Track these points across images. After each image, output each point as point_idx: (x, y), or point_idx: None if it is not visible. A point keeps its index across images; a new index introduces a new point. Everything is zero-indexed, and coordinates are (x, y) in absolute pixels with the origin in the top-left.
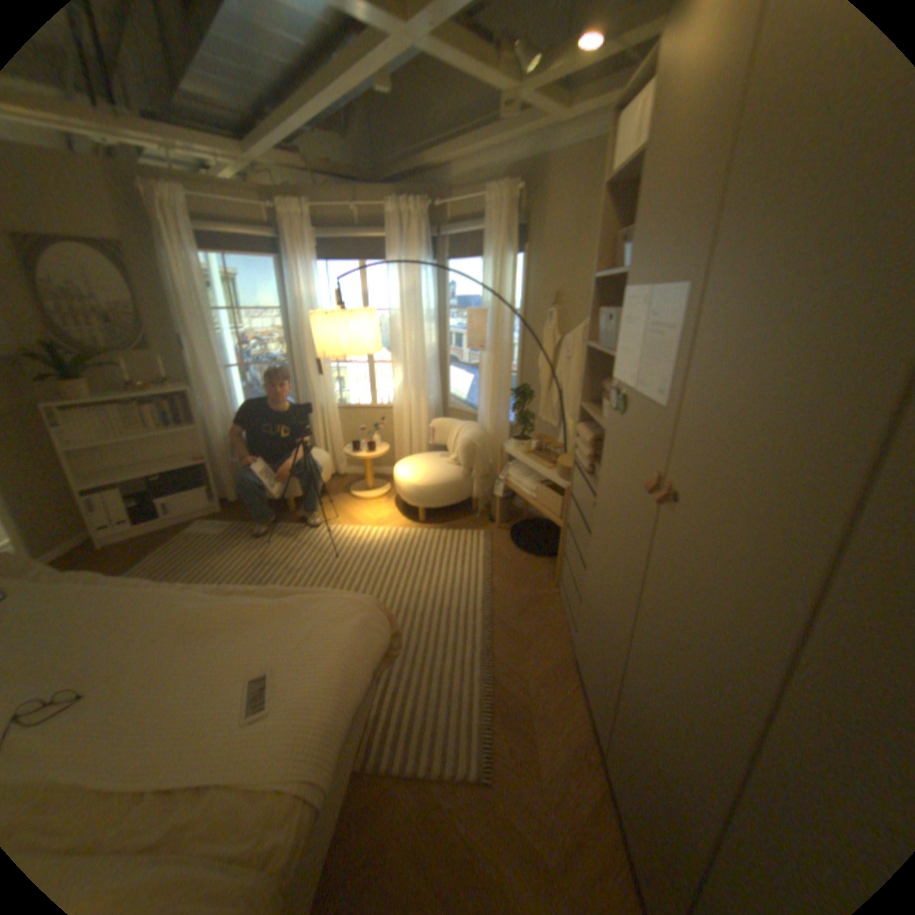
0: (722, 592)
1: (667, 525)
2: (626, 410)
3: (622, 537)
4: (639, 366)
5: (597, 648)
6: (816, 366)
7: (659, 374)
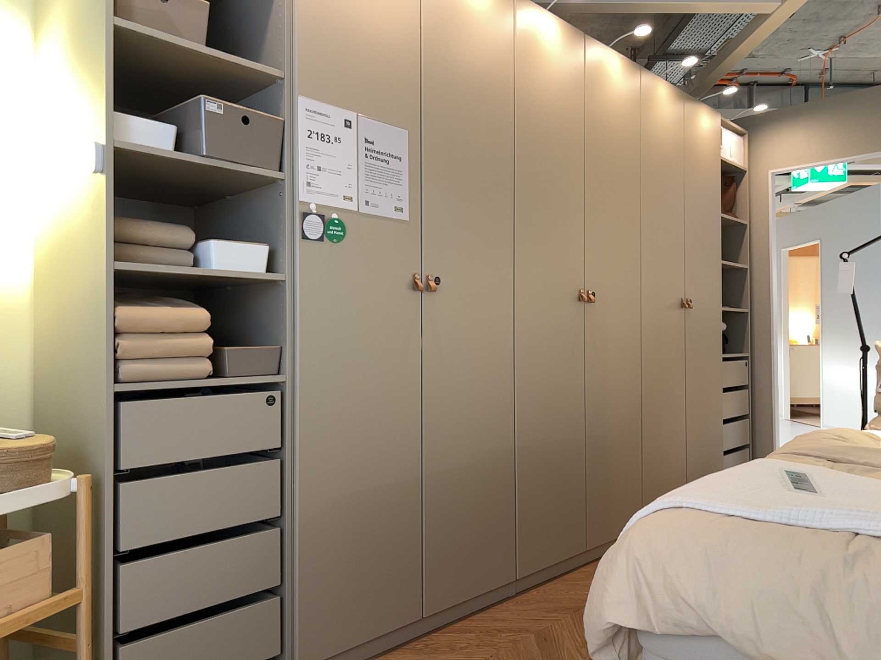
0: (485, 306)
1: (437, 304)
2: (347, 234)
3: (381, 364)
4: (358, 187)
5: (369, 542)
6: (494, 187)
7: (393, 194)
